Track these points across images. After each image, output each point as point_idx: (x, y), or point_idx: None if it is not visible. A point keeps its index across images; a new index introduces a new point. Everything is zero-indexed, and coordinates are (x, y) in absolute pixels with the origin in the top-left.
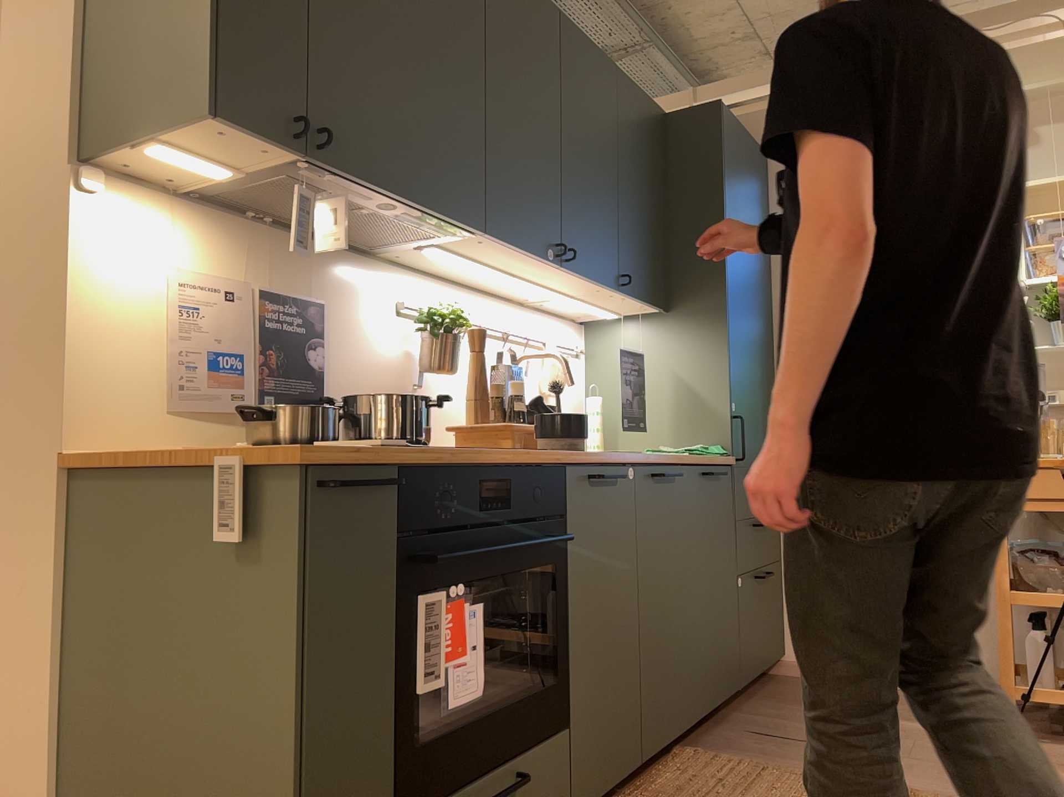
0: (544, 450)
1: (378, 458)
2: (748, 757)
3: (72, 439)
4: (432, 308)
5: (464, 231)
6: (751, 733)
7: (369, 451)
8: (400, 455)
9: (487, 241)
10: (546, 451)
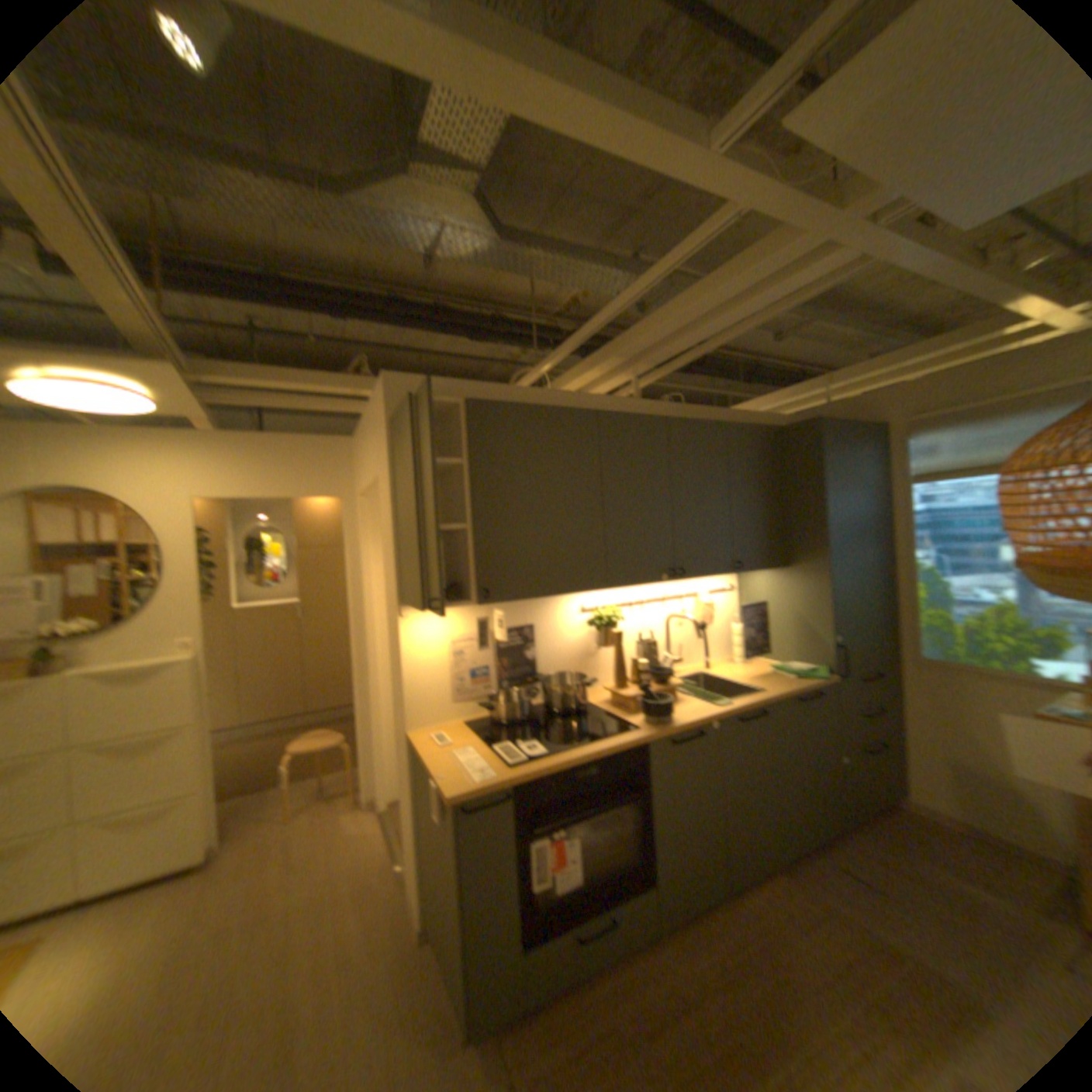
0: (637, 731)
1: (498, 789)
2: (827, 899)
3: (410, 728)
4: (599, 612)
5: (596, 589)
6: (842, 874)
7: (498, 781)
8: (513, 784)
9: (614, 588)
10: (637, 733)
